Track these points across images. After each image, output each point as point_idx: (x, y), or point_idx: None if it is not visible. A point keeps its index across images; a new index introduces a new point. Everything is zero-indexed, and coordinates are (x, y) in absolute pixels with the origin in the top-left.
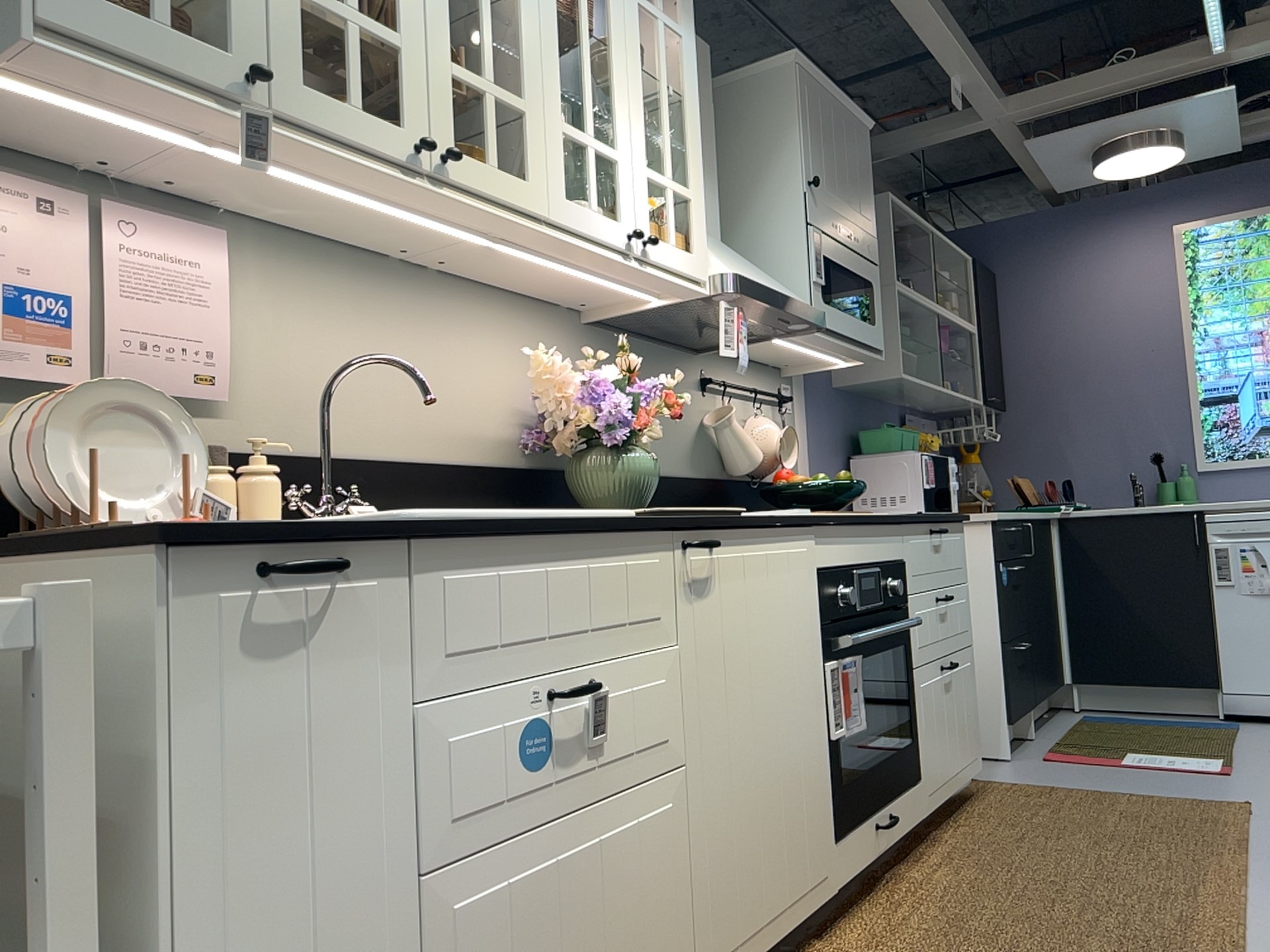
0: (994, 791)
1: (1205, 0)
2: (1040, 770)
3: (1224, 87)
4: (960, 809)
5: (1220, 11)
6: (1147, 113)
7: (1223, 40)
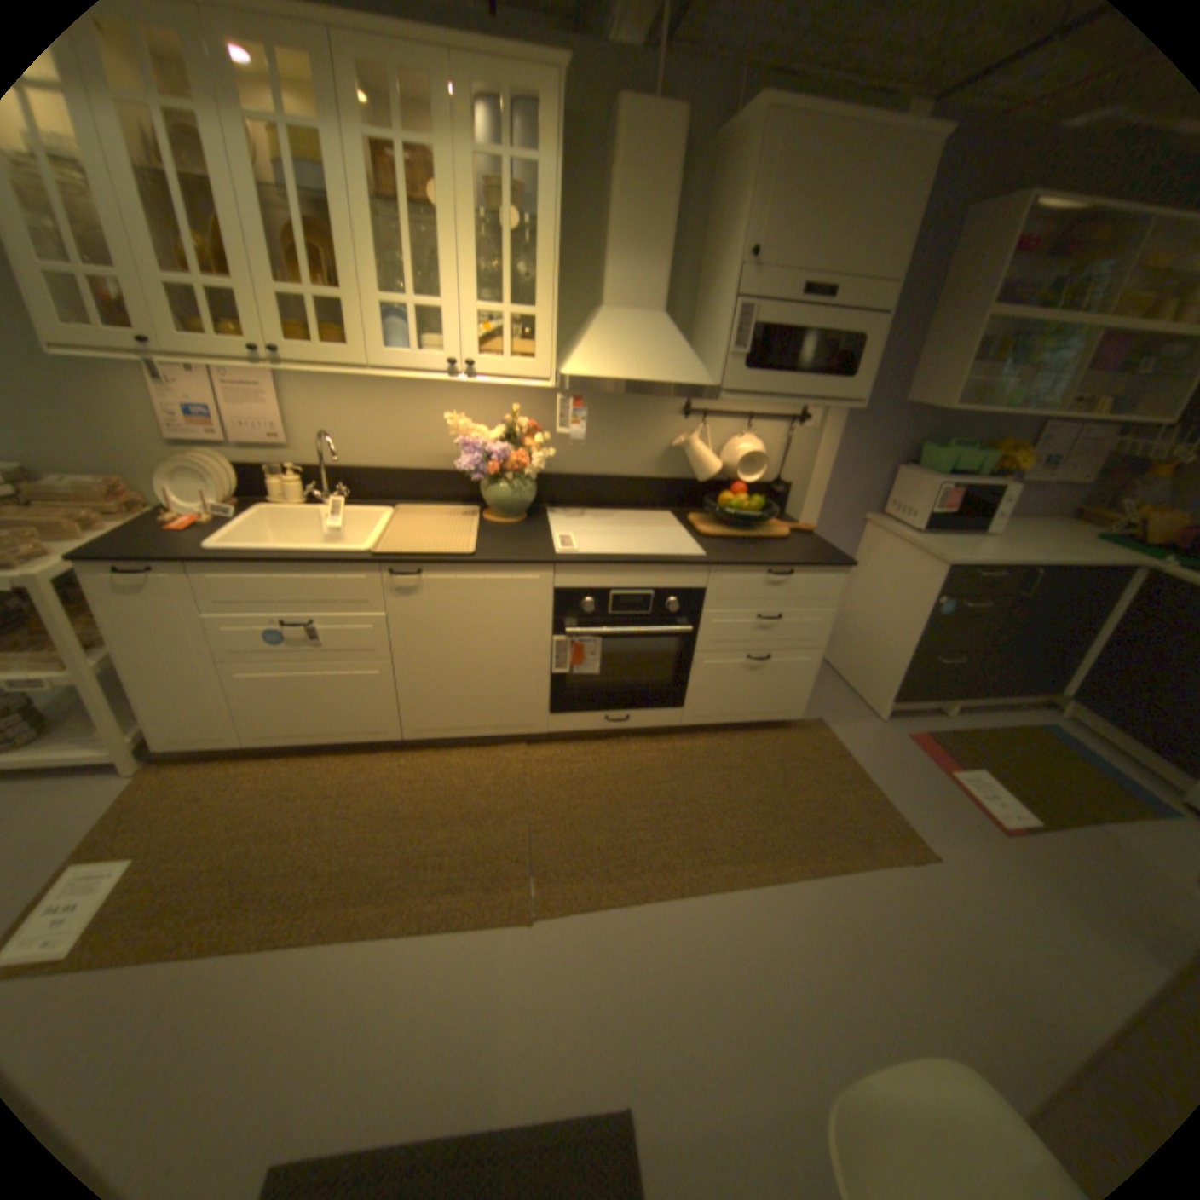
0: (806, 735)
1: None
2: (880, 742)
3: None
4: (755, 732)
5: None
6: None
7: None
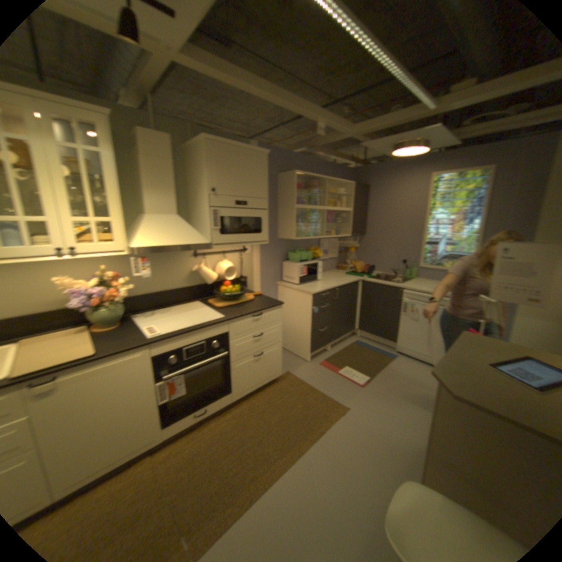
0: (284, 381)
1: (413, 87)
2: (310, 371)
3: (438, 123)
4: (264, 389)
5: (422, 92)
6: (405, 134)
7: (432, 103)
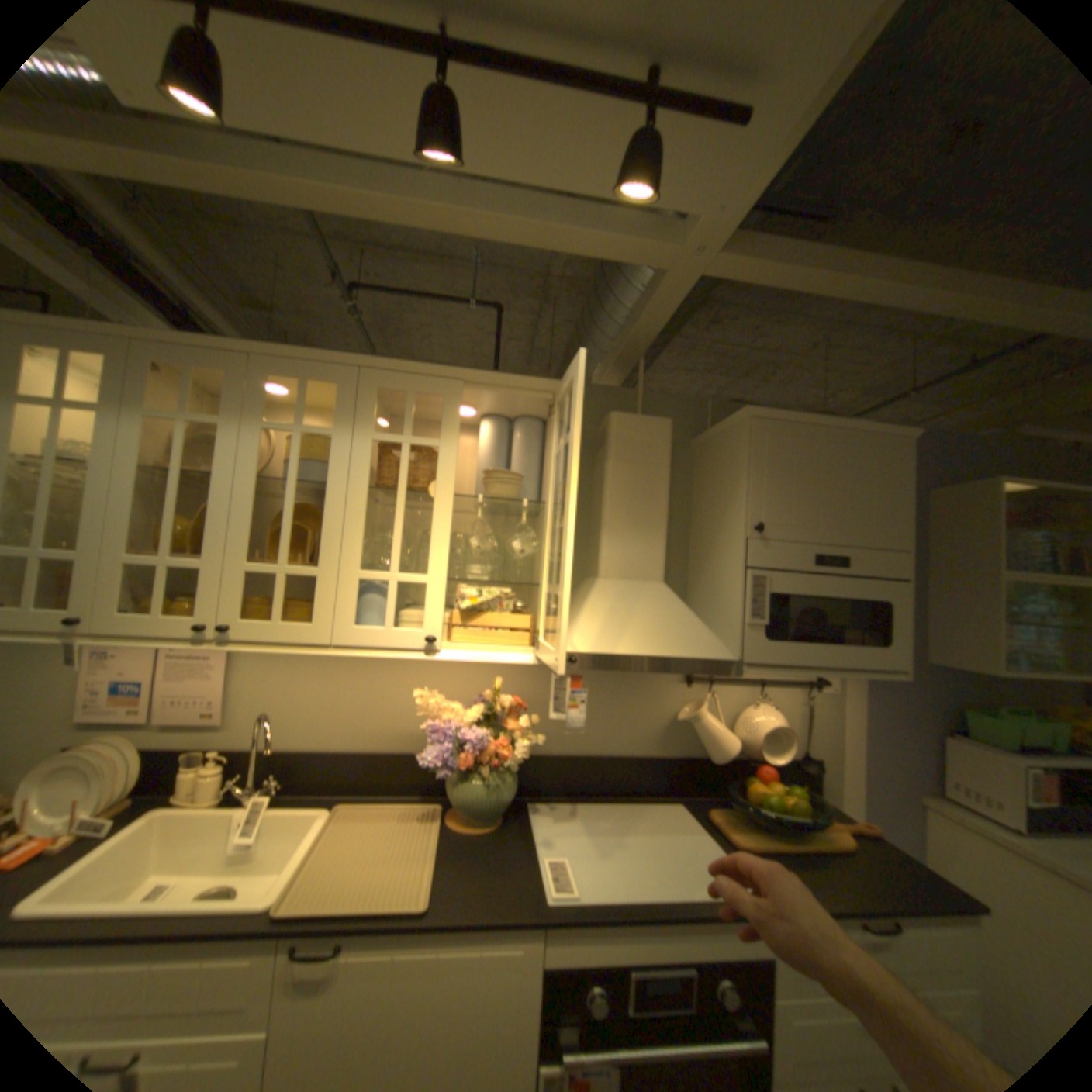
0: None
1: None
2: None
3: None
4: None
5: None
6: None
7: None
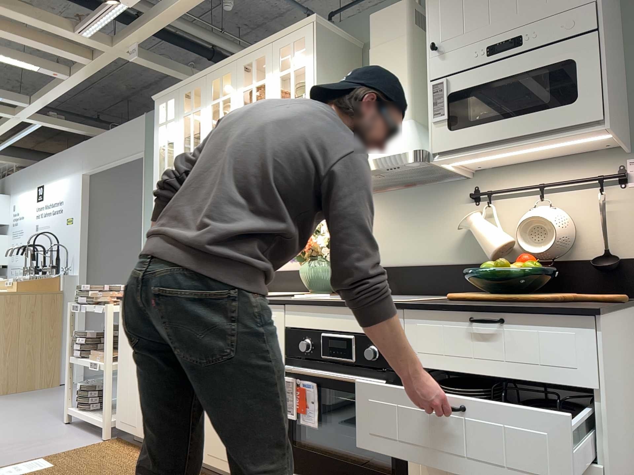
0: None
1: None
2: None
3: None
4: None
5: None
6: None
7: None
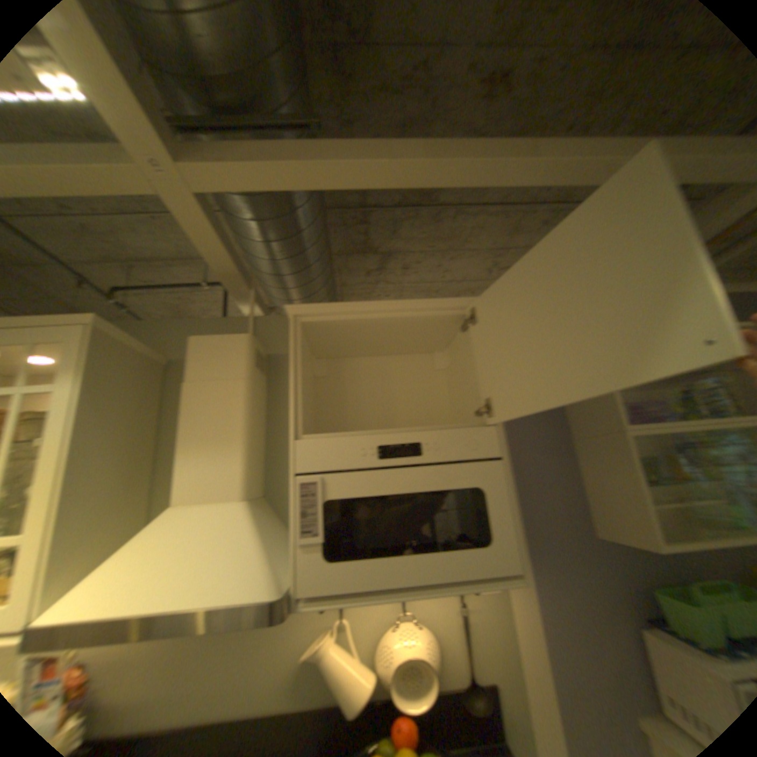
0: None
1: None
2: None
3: None
4: None
5: None
6: None
7: None
